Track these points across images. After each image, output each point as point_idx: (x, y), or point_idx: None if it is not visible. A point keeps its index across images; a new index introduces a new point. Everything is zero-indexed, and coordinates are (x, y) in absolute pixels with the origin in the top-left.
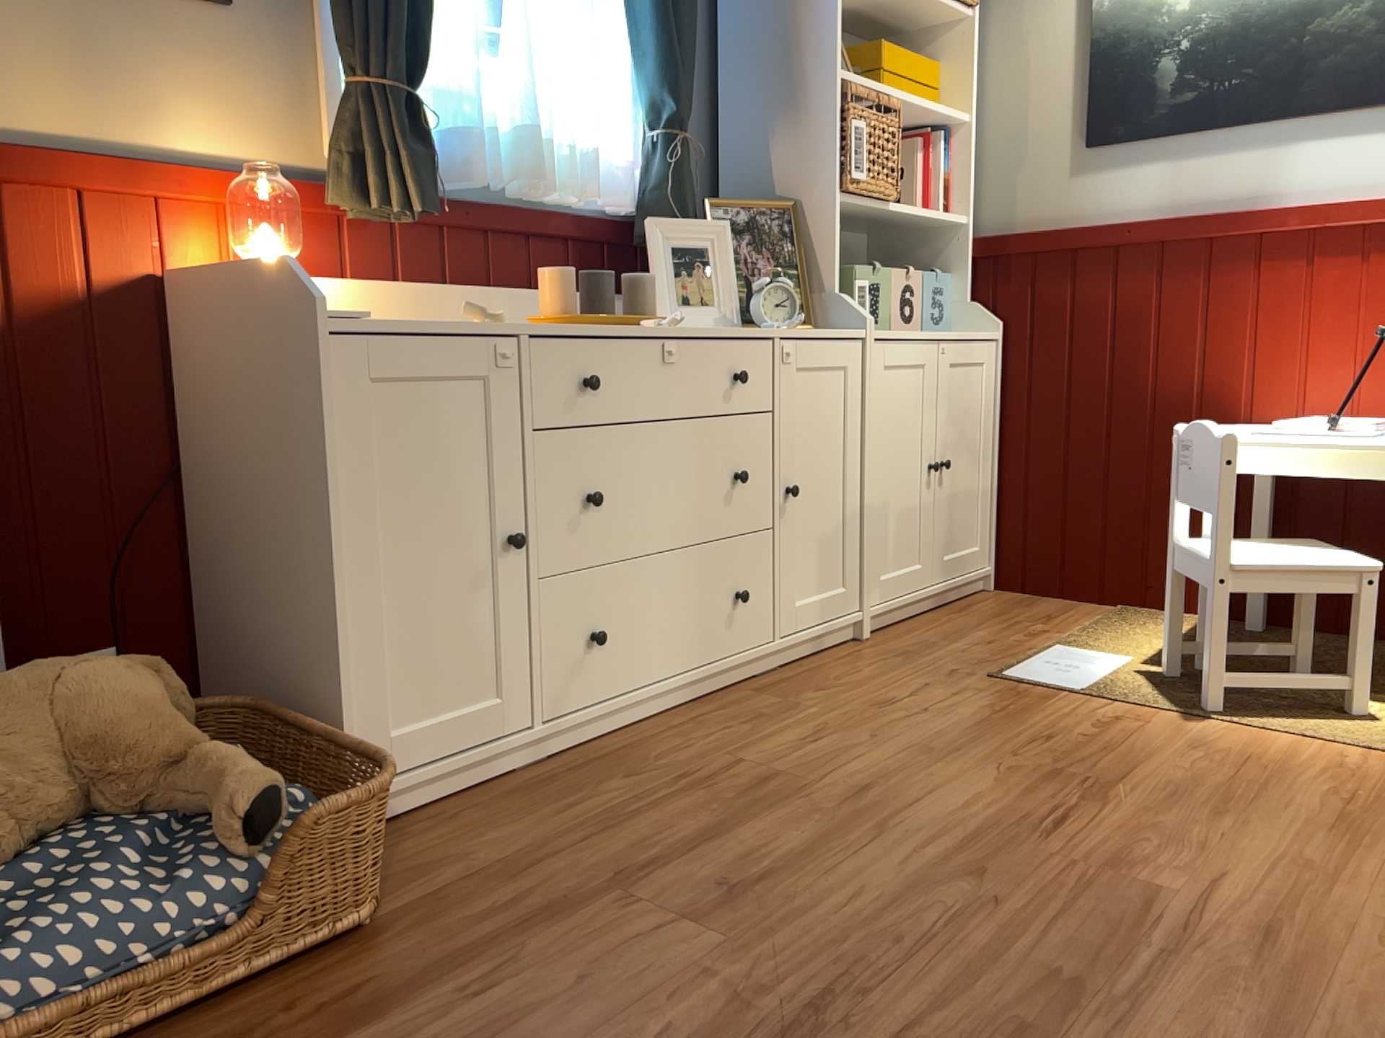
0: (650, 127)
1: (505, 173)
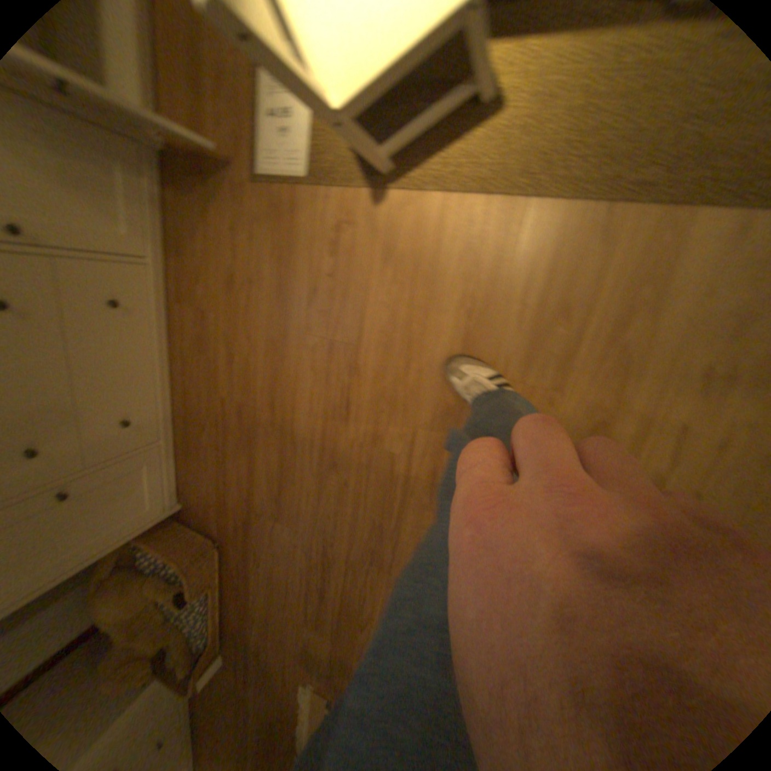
0: None
1: None
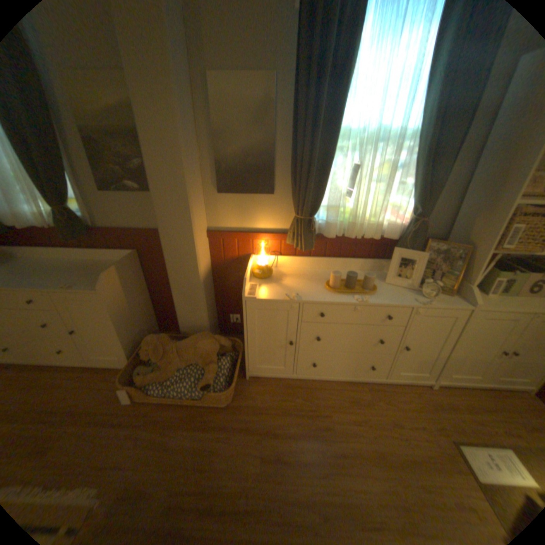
0: (414, 211)
1: (346, 230)
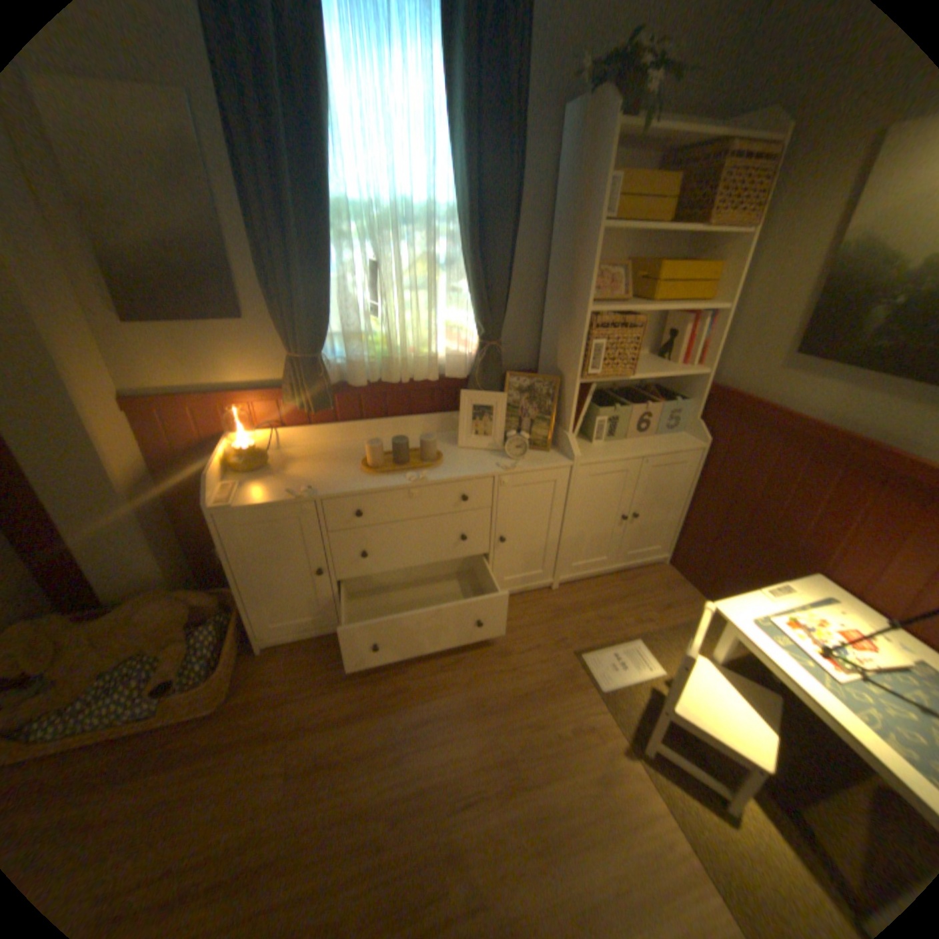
0: (477, 333)
1: (383, 372)
